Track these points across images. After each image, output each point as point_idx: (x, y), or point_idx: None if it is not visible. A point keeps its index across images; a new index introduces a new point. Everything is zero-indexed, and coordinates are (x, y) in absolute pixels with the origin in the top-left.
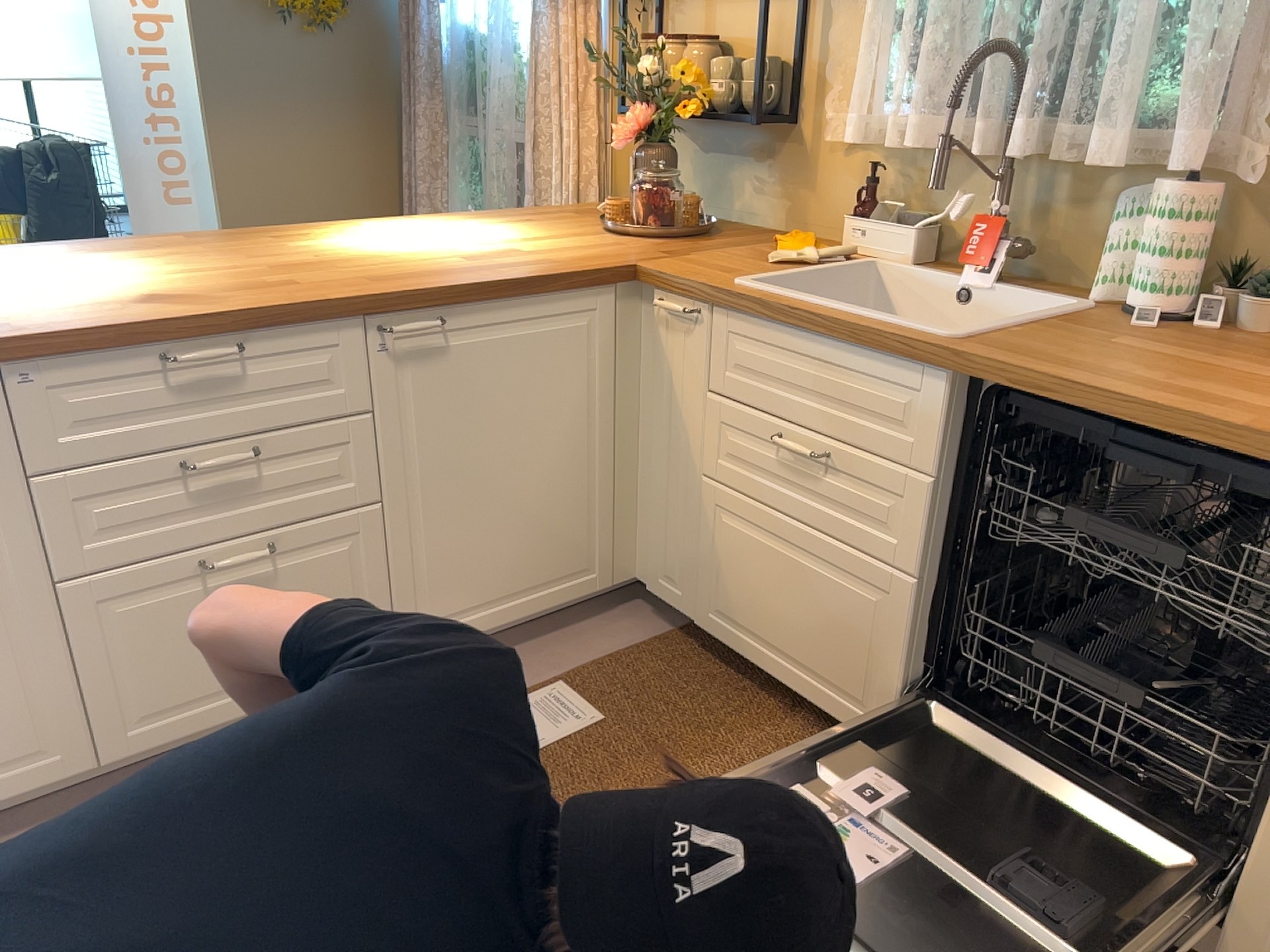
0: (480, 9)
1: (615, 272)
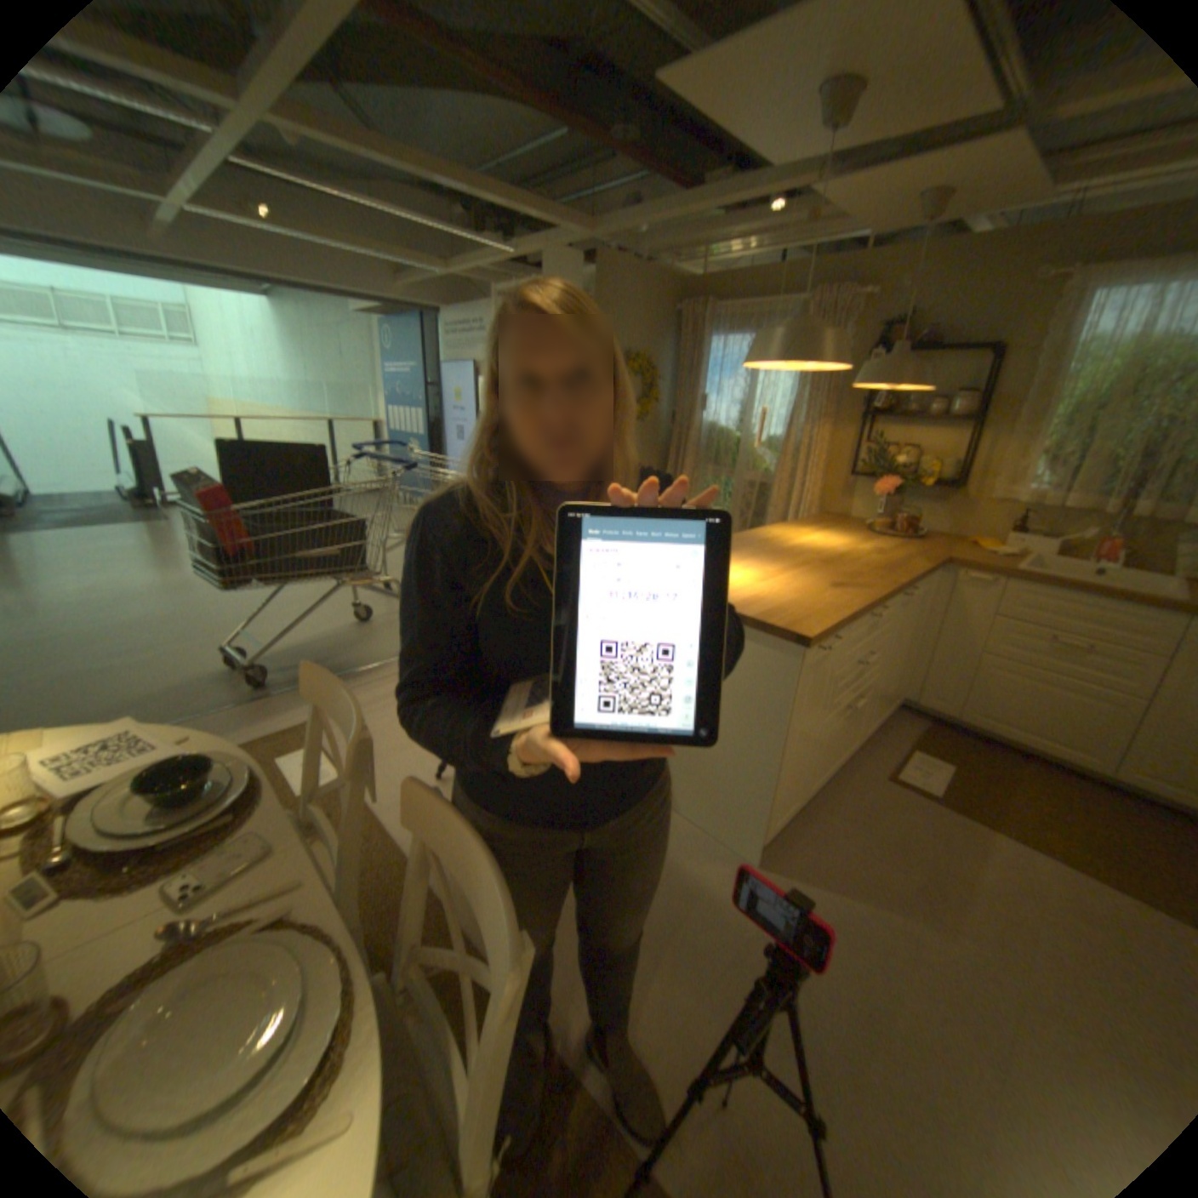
0: (728, 415)
1: (946, 561)
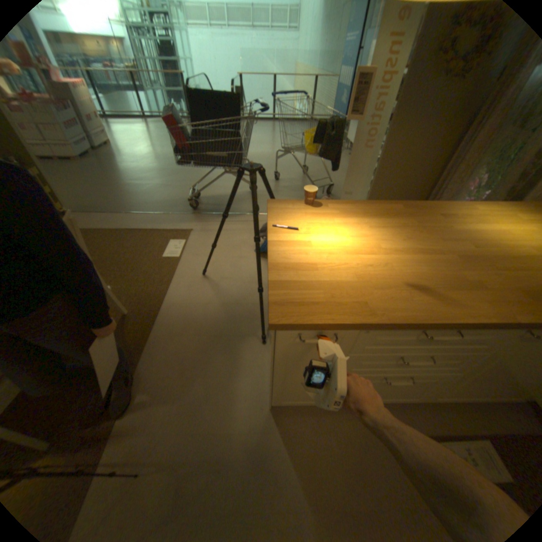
0: None
1: None
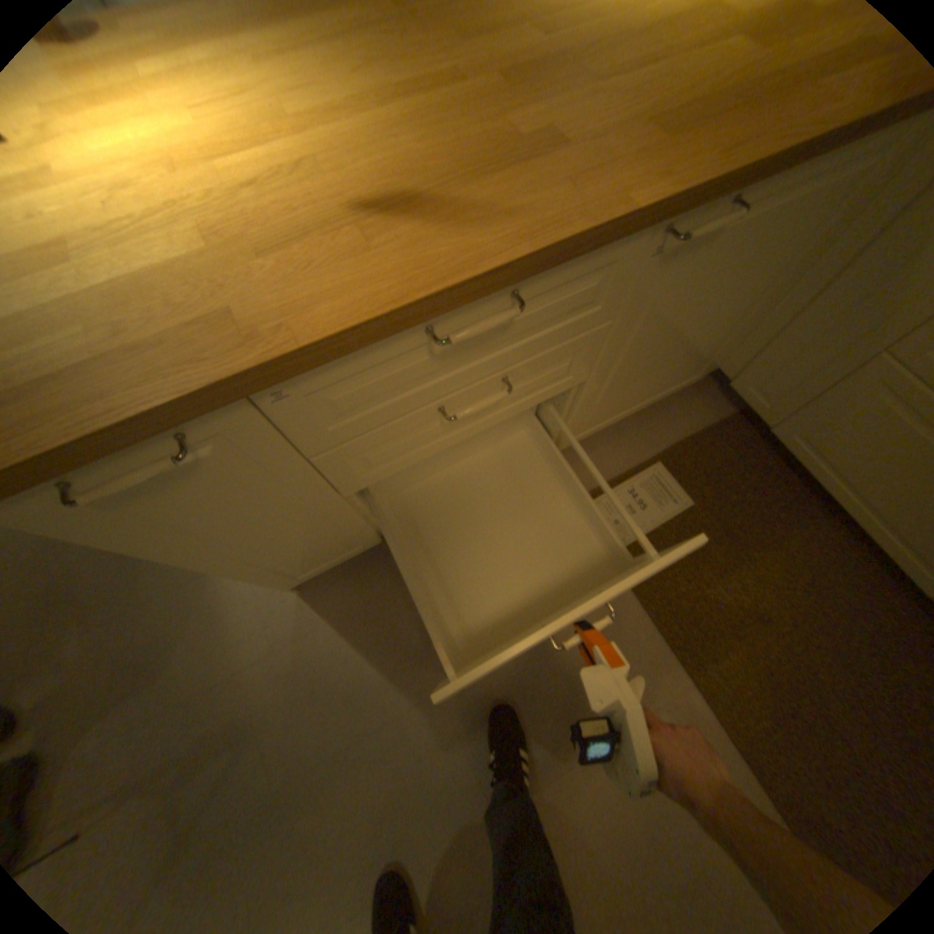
0: None
1: None
